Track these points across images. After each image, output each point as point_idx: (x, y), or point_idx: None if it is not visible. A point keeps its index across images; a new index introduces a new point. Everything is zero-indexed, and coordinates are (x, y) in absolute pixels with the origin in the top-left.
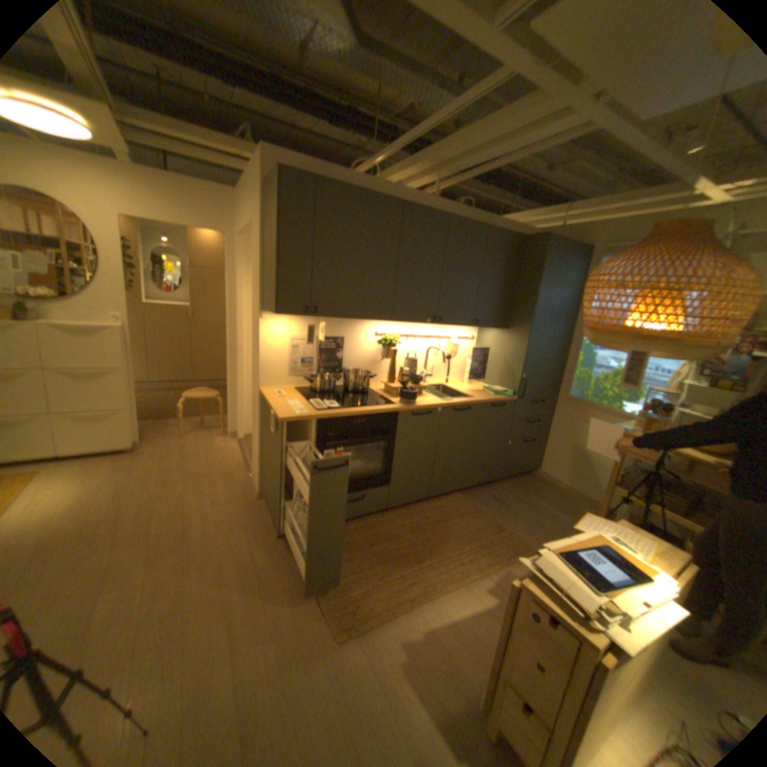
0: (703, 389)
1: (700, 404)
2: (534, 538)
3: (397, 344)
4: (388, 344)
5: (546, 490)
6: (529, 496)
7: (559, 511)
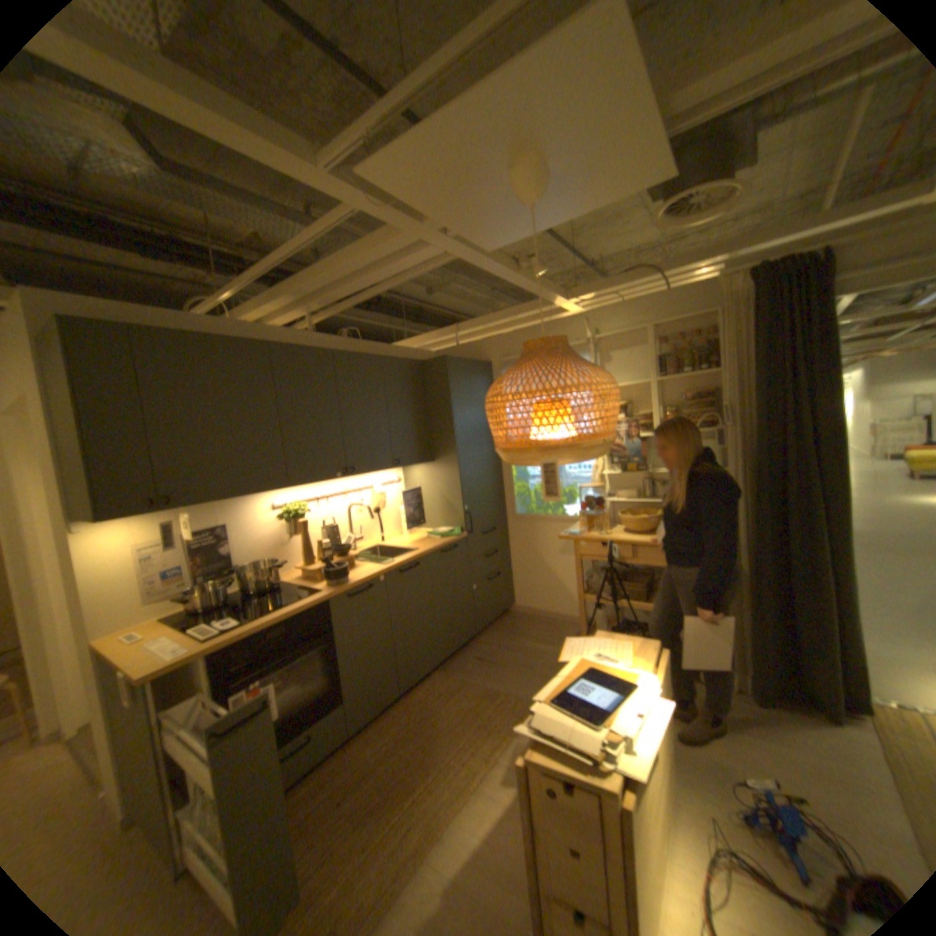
0: (619, 476)
1: (622, 490)
2: (530, 689)
3: (306, 512)
4: (295, 515)
5: (528, 626)
6: (513, 640)
7: (545, 645)
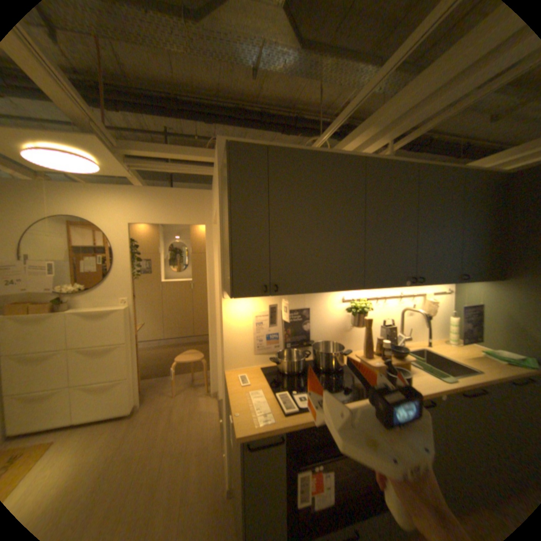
0: None
1: None
2: None
3: (369, 308)
4: (359, 309)
5: None
6: None
7: None
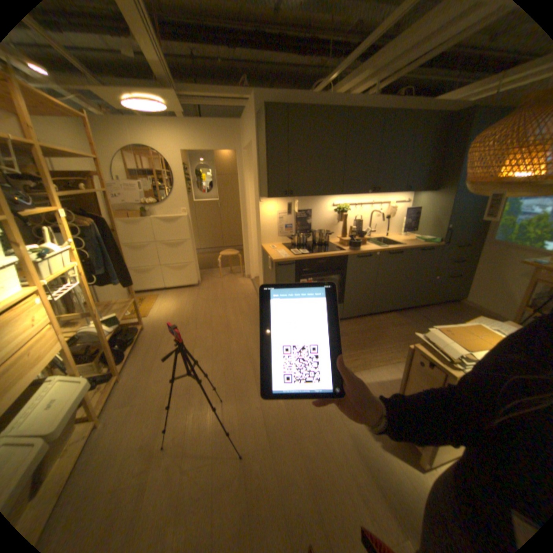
0: None
1: None
2: None
3: (348, 210)
4: (342, 210)
5: (469, 313)
6: (453, 316)
7: None
